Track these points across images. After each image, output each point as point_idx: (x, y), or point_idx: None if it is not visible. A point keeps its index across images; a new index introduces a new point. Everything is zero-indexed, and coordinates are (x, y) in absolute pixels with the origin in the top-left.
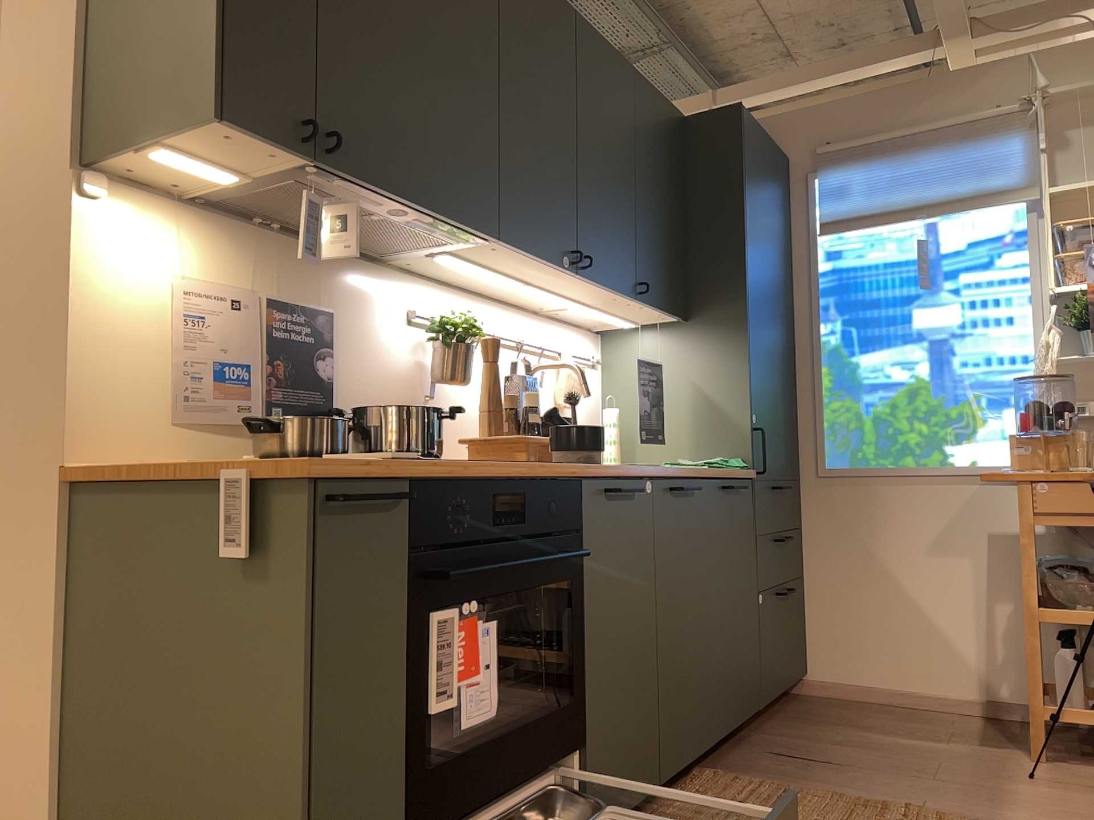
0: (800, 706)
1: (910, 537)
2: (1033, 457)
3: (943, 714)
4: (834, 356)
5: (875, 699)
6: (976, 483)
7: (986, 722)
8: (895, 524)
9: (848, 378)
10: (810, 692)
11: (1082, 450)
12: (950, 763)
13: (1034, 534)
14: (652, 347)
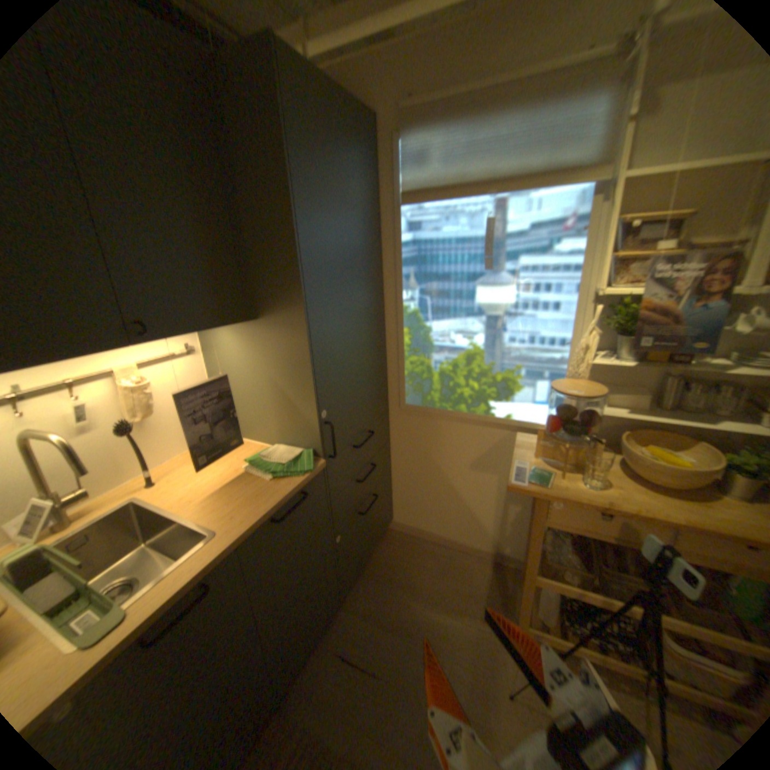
0: (383, 552)
1: (459, 457)
2: (555, 451)
3: (468, 560)
4: (412, 319)
5: (430, 541)
6: (508, 430)
7: (493, 573)
8: (450, 447)
9: (422, 339)
10: (393, 529)
11: (599, 463)
12: (458, 668)
13: (545, 535)
14: (234, 340)
